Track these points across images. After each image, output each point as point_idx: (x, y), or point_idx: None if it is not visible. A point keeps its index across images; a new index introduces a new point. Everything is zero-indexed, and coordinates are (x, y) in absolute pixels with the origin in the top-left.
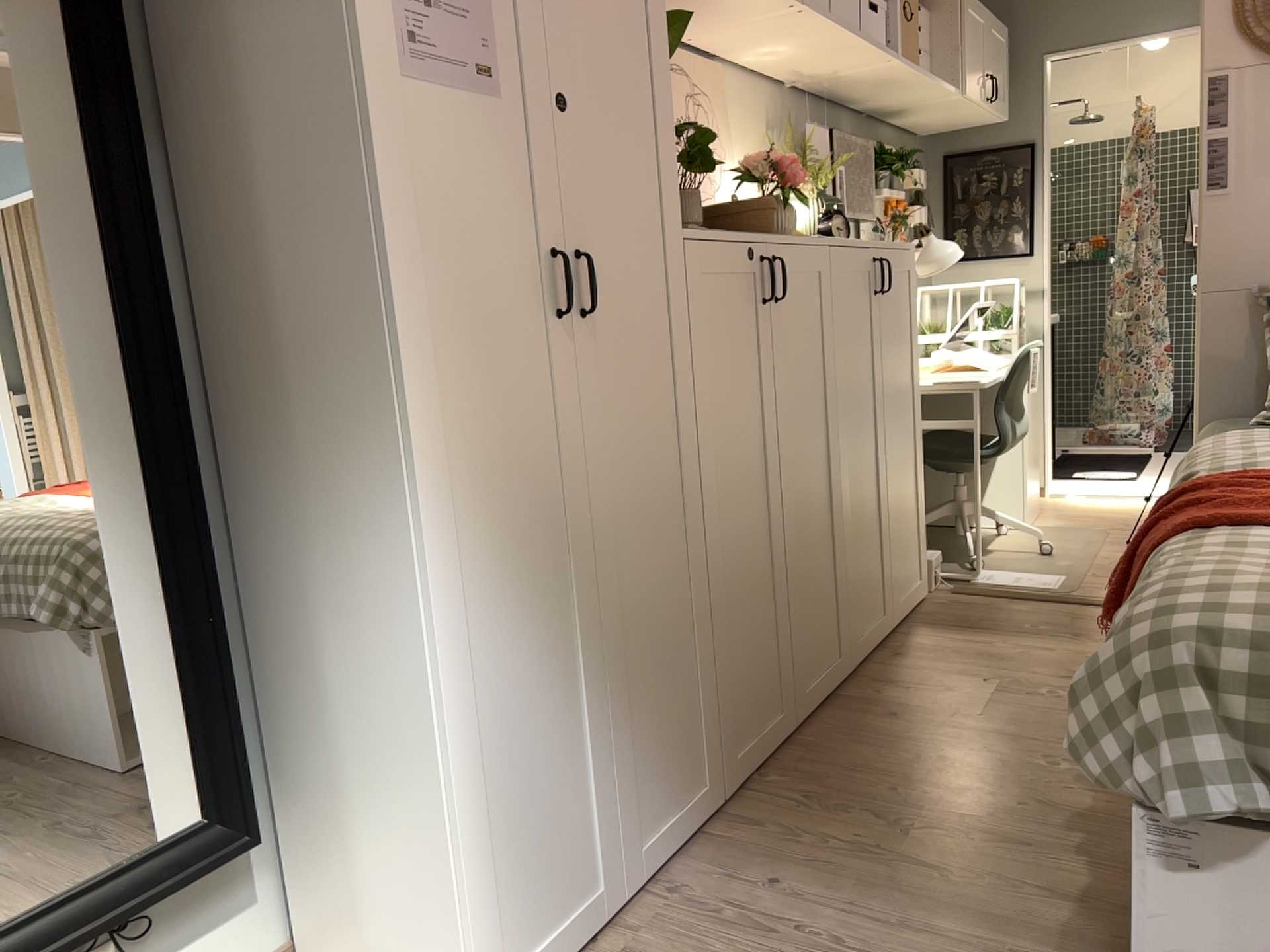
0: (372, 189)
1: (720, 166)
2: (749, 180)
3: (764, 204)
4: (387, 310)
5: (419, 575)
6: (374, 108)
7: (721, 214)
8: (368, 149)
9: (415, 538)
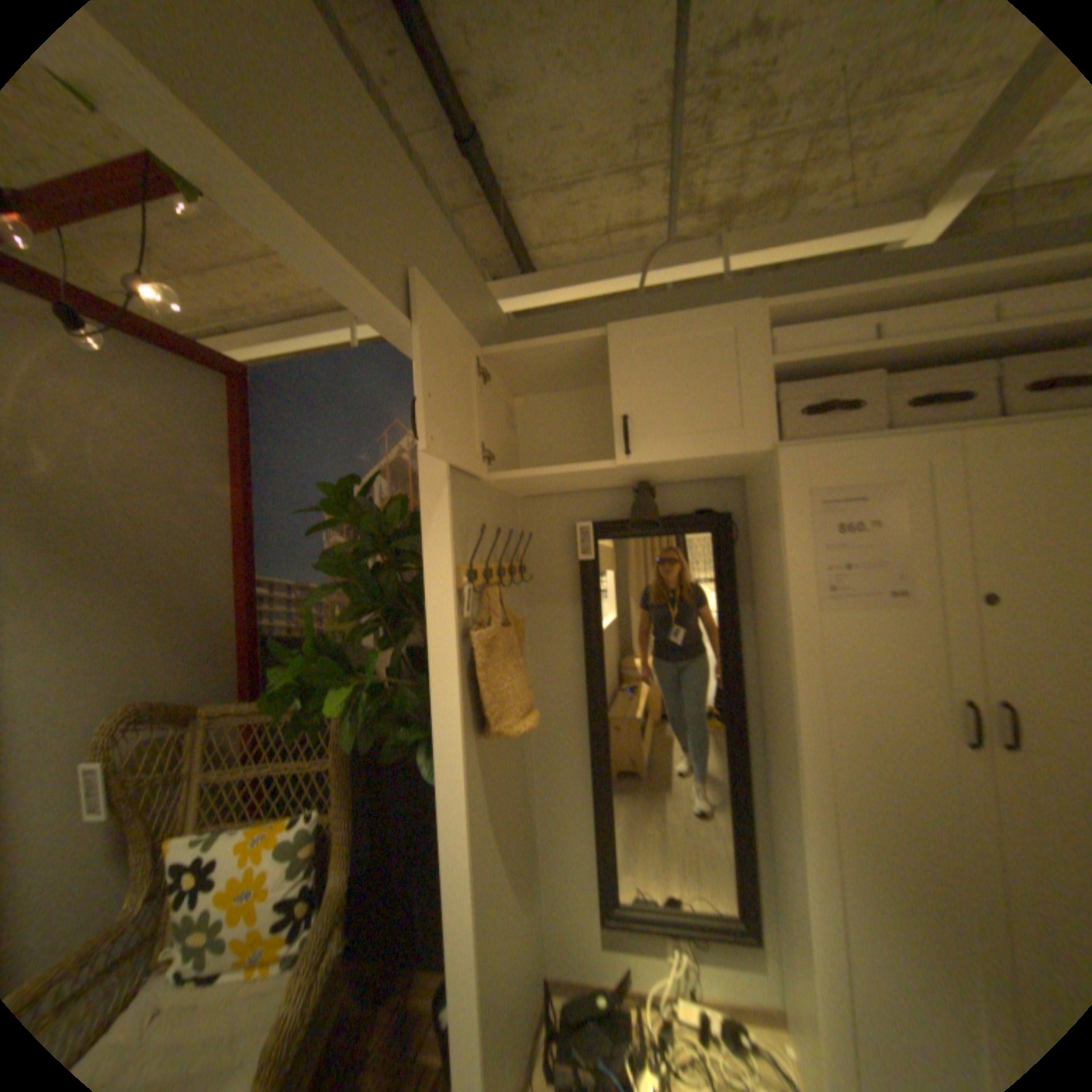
0: (797, 676)
1: None
2: None
3: None
4: (803, 737)
5: (815, 885)
6: (804, 634)
7: None
8: (797, 656)
9: (813, 864)
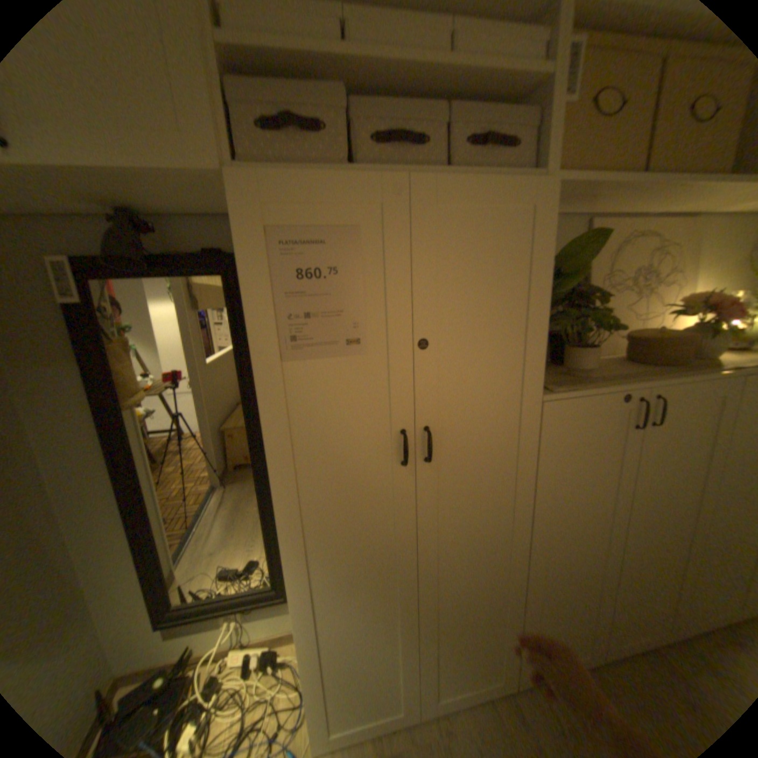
0: (263, 424)
1: (676, 293)
2: (686, 315)
3: (696, 331)
4: (271, 478)
5: (287, 586)
6: (267, 384)
7: (642, 345)
8: (261, 405)
9: (285, 572)
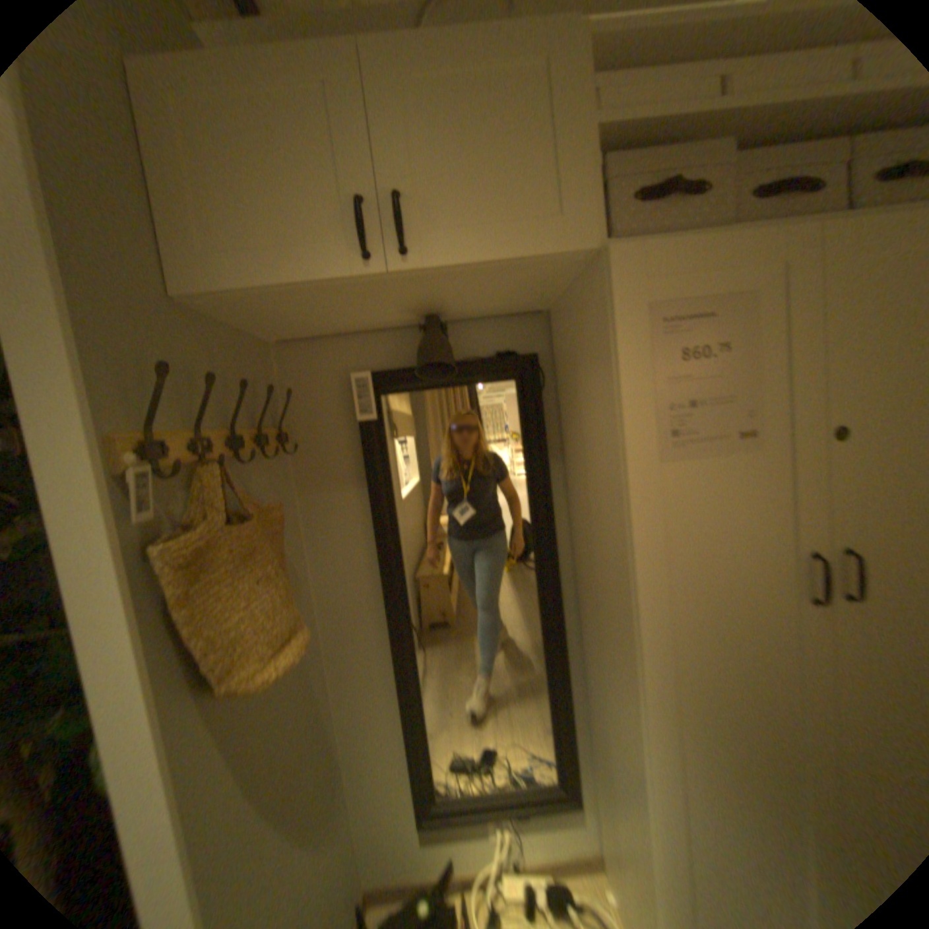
0: (637, 545)
1: None
2: None
3: None
4: (643, 618)
5: (656, 780)
6: (643, 493)
7: None
8: (636, 521)
9: (654, 758)
